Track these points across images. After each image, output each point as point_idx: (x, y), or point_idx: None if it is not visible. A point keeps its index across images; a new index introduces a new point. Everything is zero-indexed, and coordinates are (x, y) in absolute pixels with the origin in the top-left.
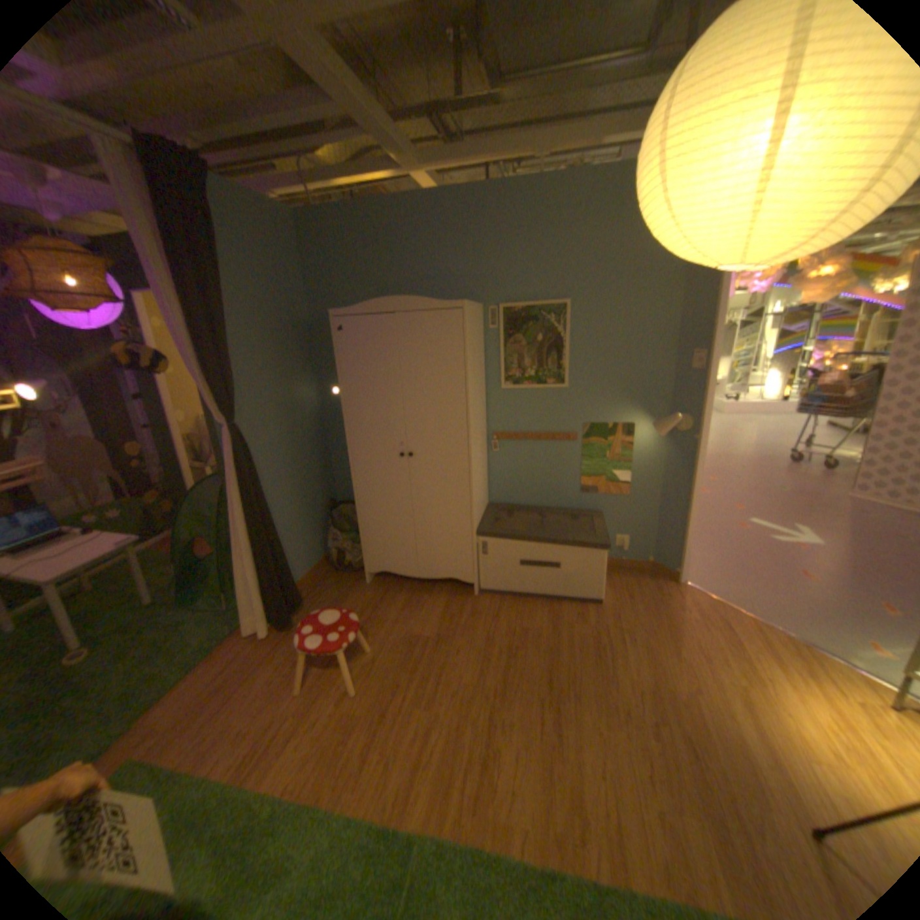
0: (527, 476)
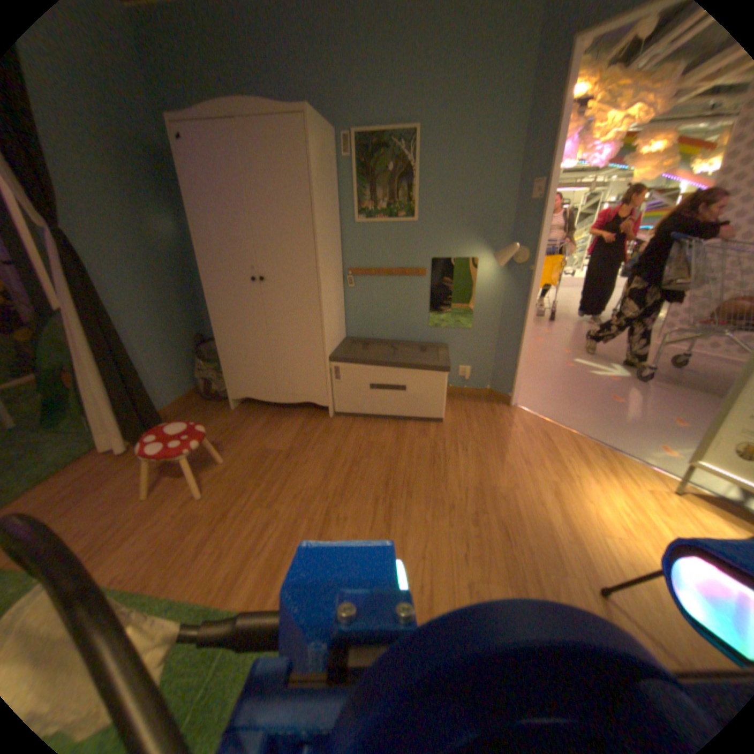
0: (381, 311)
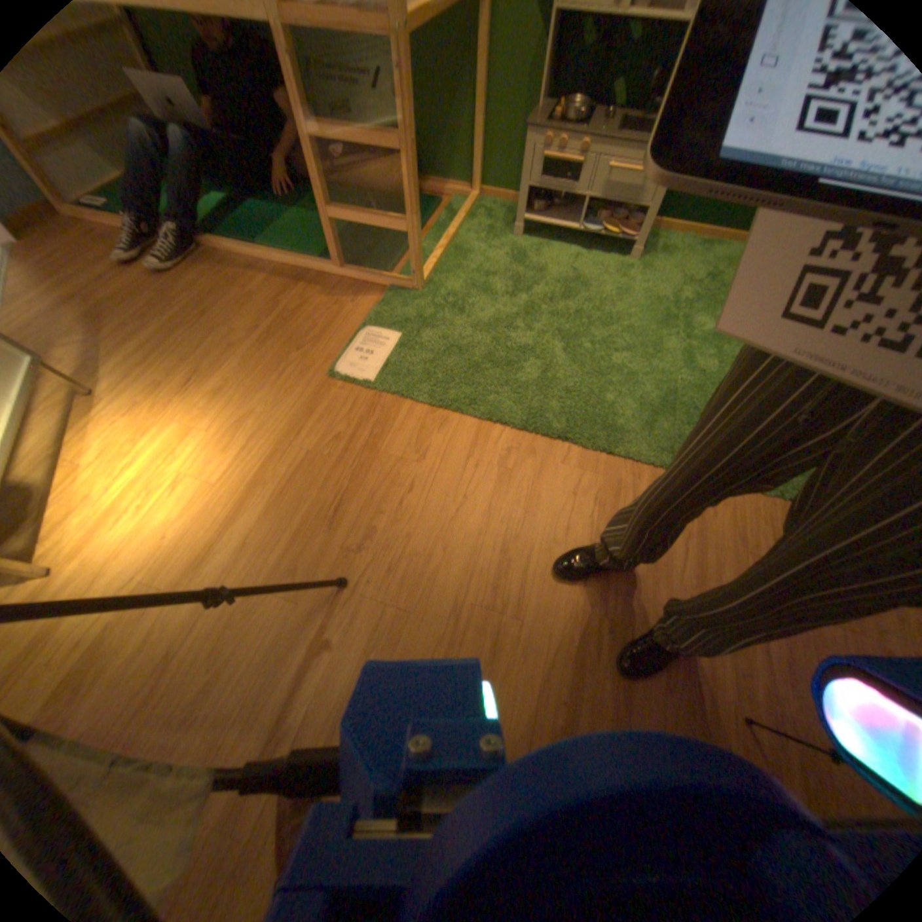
0: None
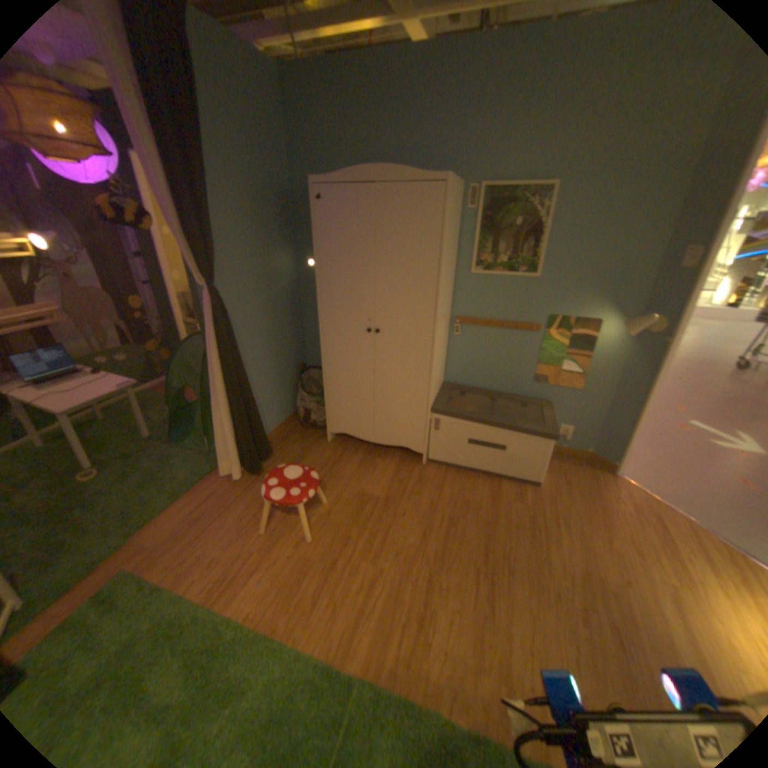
0: (484, 361)
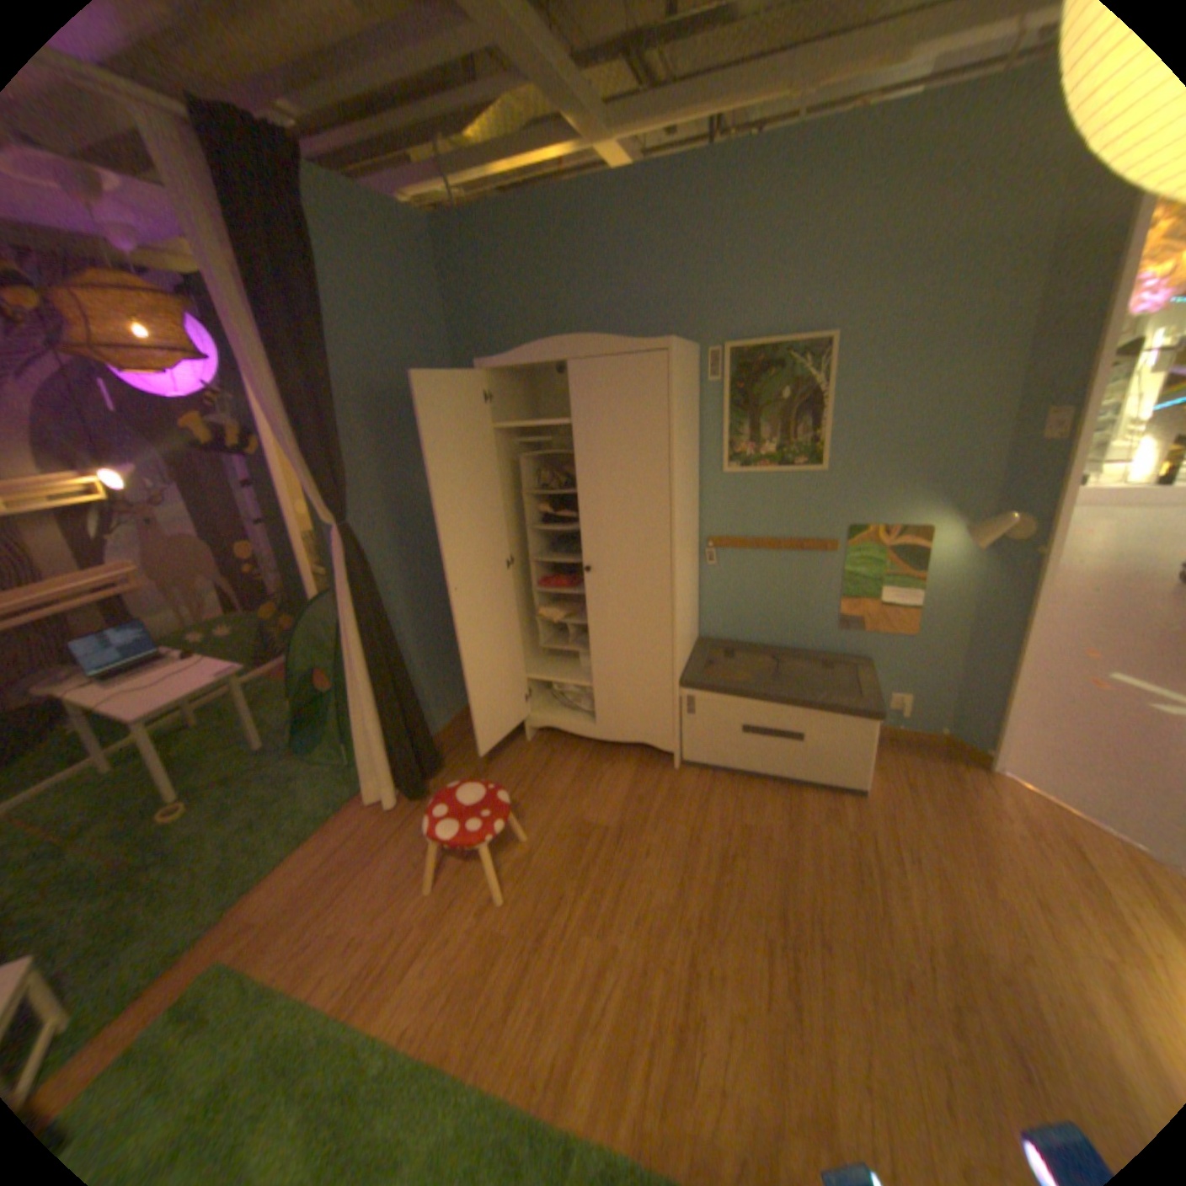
0: (758, 601)
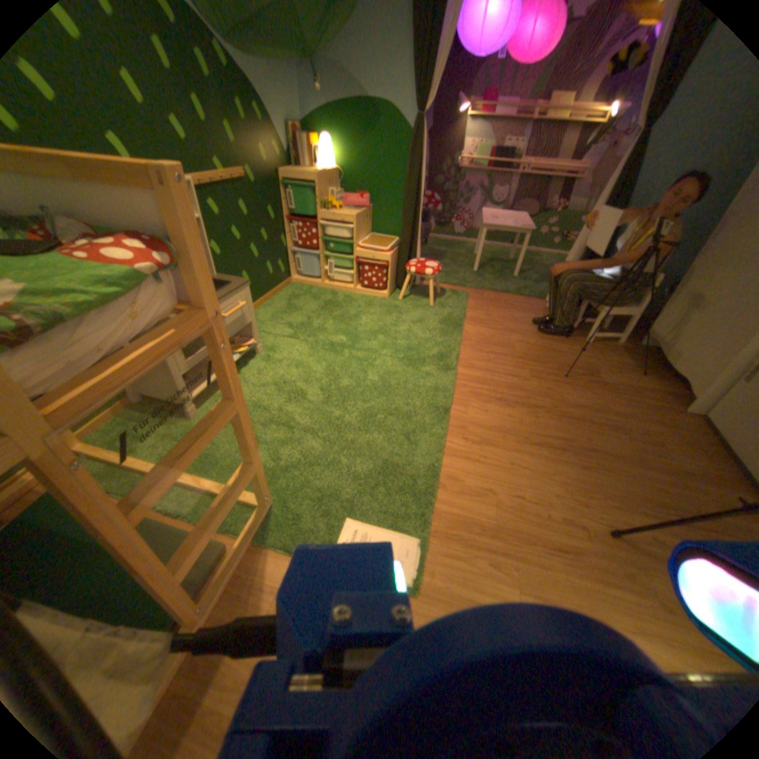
0: None
